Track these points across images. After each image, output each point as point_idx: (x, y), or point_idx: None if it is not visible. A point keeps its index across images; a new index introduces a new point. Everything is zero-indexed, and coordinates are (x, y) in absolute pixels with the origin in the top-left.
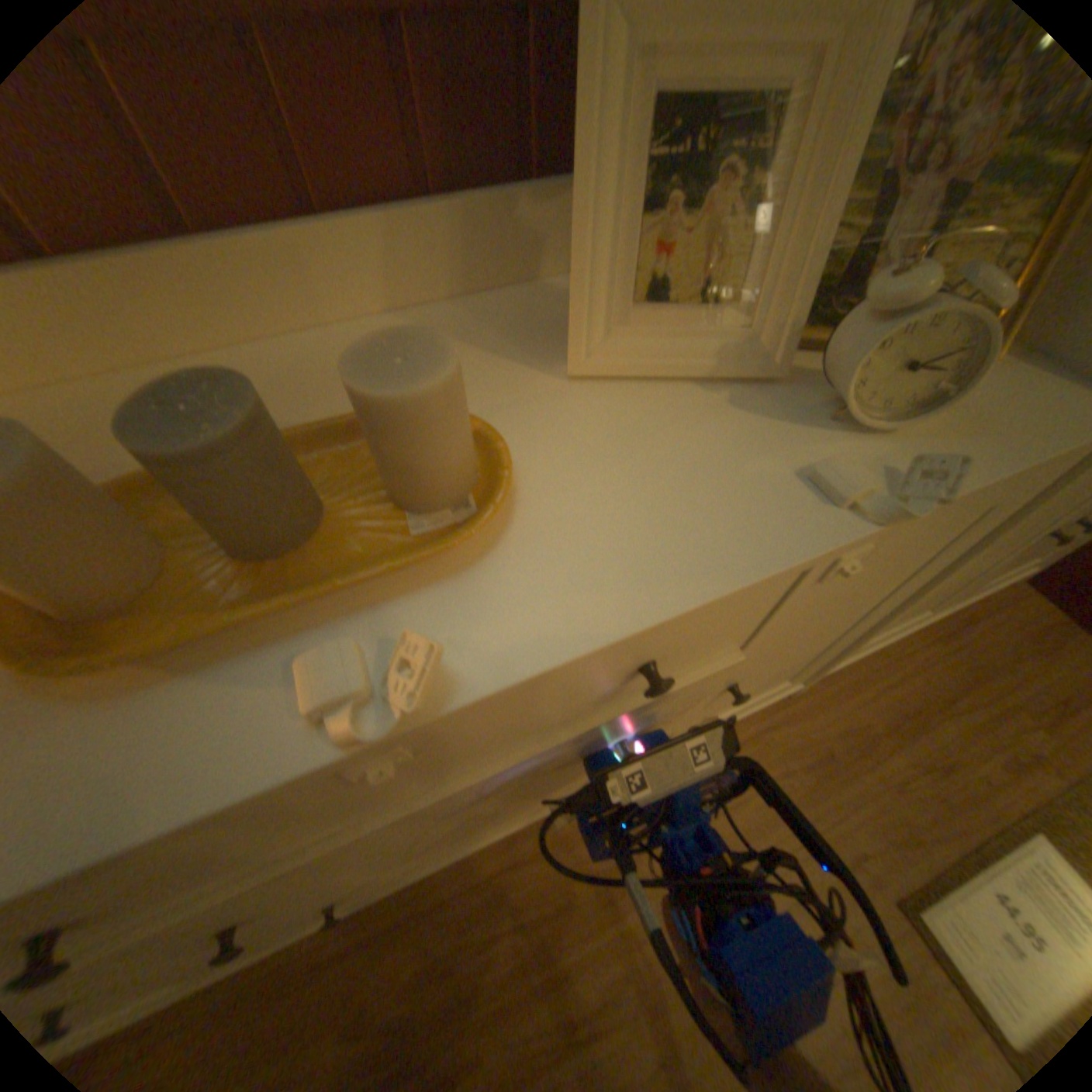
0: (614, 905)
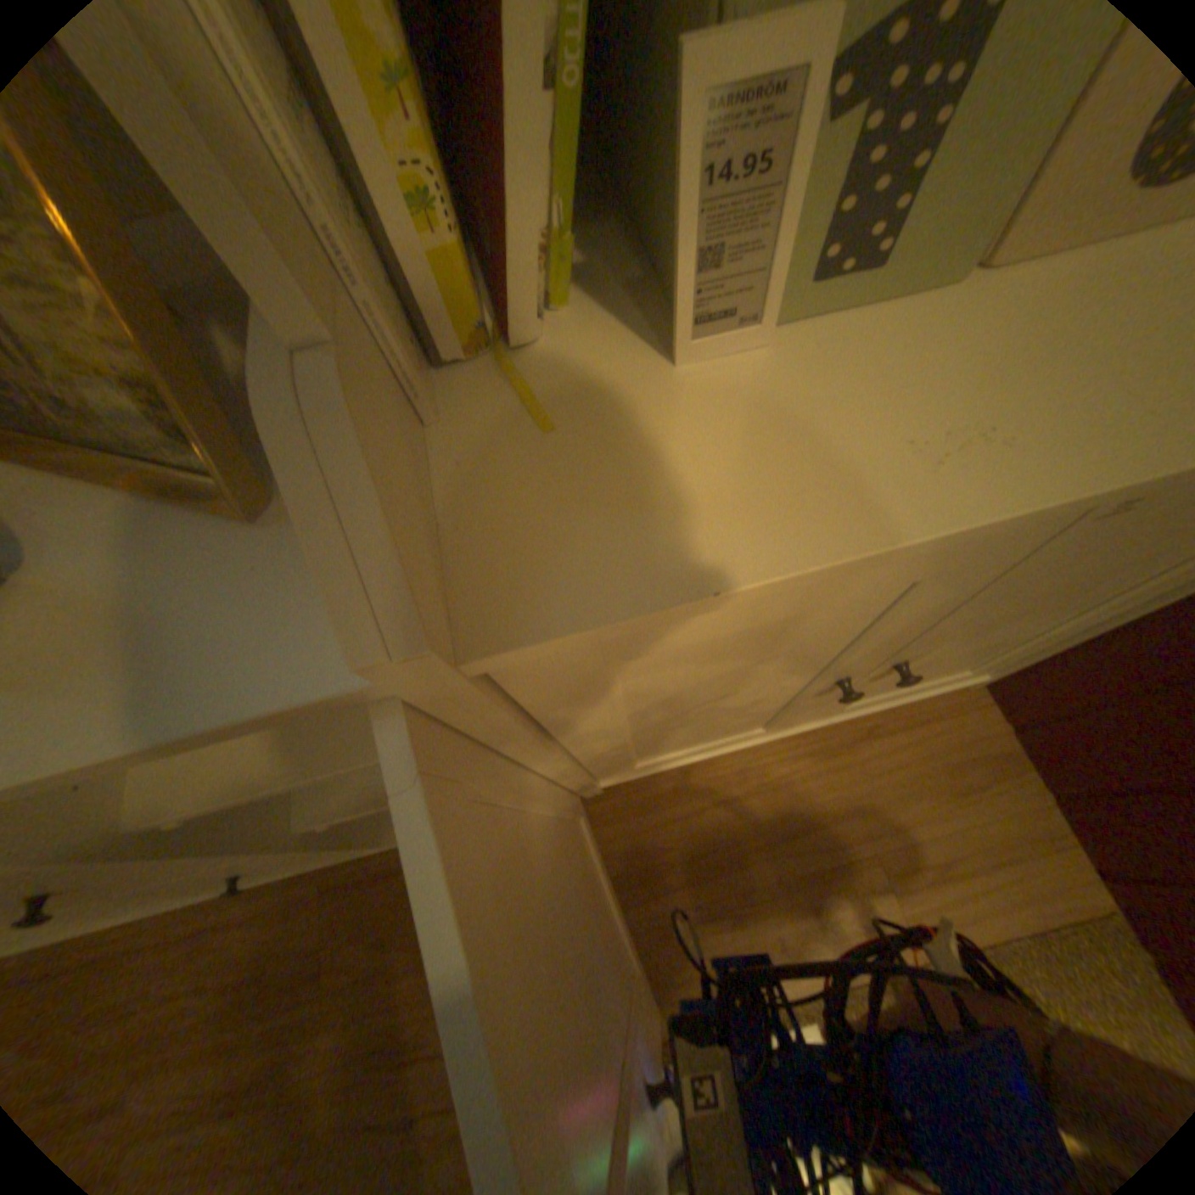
0: (298, 994)
